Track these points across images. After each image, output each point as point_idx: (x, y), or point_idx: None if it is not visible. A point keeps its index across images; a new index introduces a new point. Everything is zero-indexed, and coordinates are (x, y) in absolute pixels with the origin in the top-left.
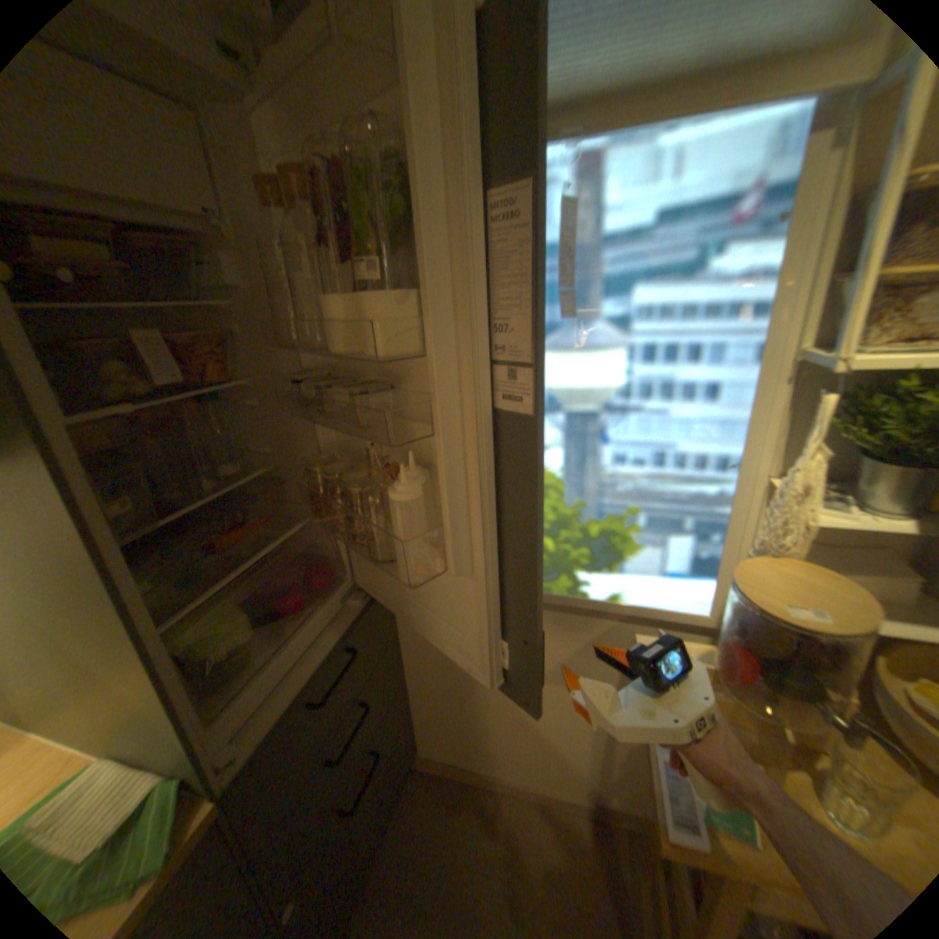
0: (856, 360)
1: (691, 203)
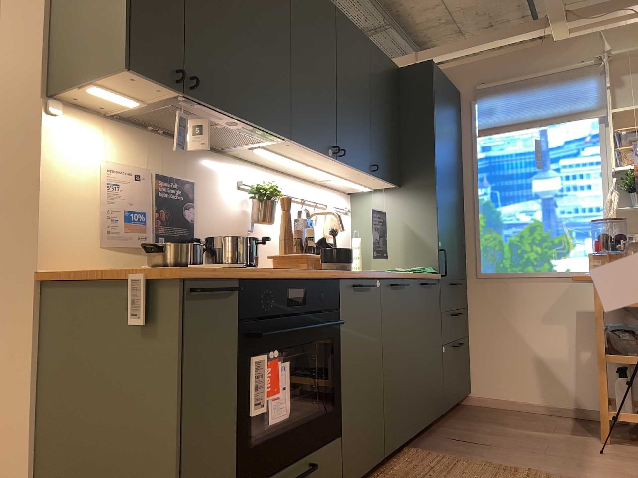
0: (614, 168)
1: (571, 140)
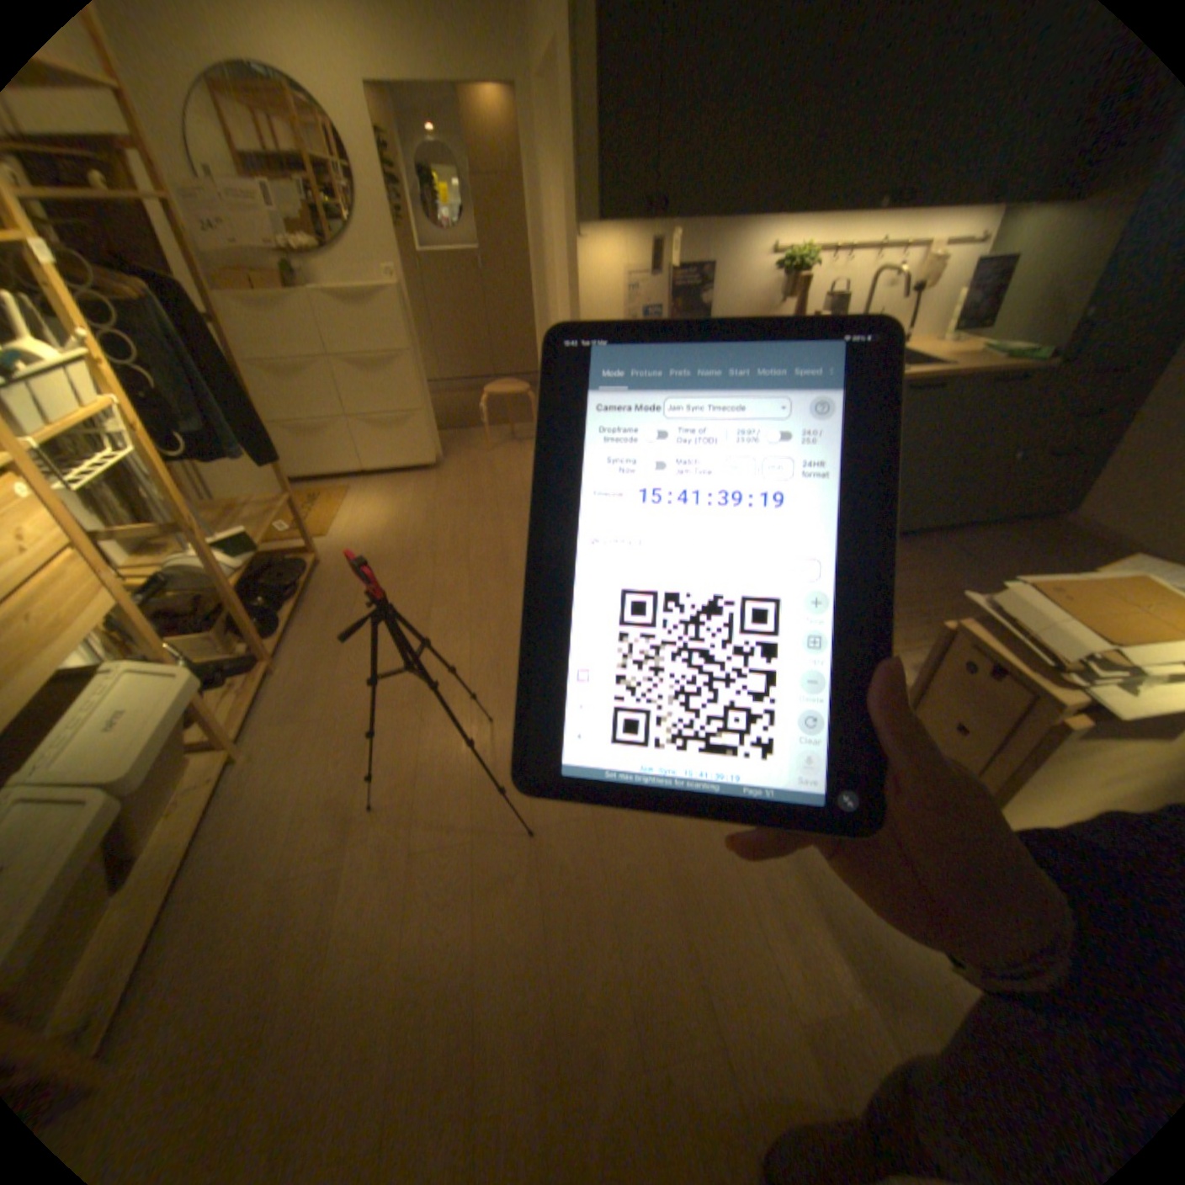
0: None
1: None
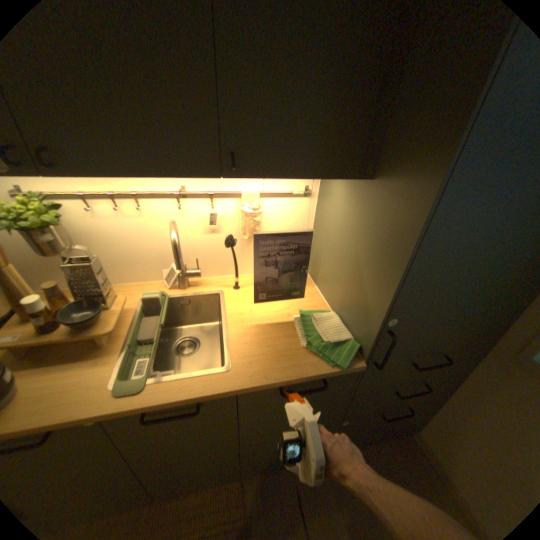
0: None
1: None
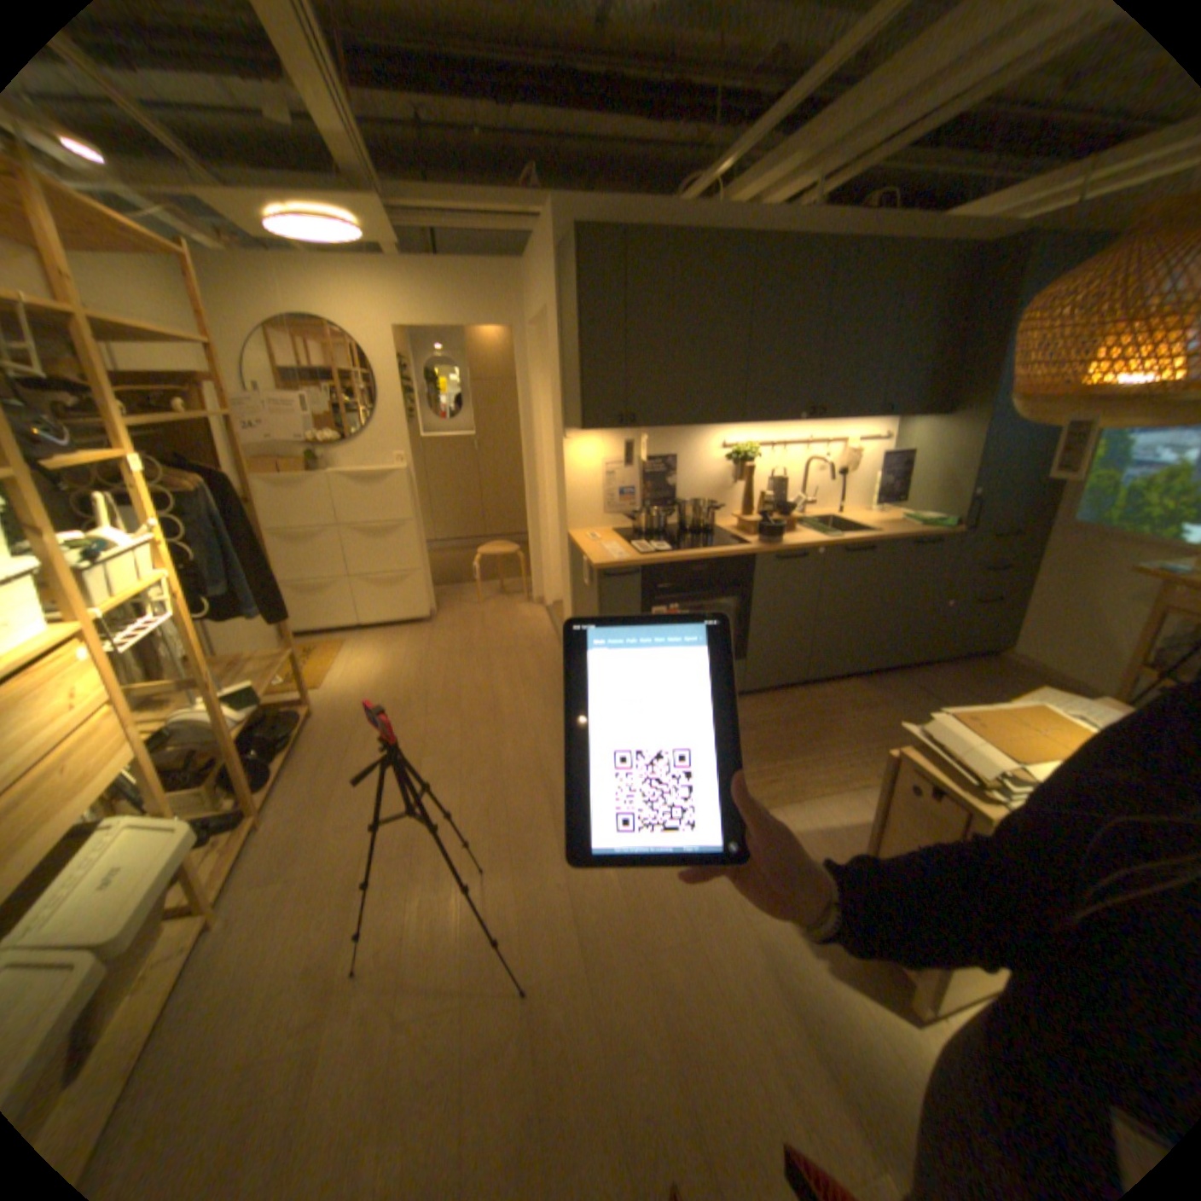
0: None
1: None
